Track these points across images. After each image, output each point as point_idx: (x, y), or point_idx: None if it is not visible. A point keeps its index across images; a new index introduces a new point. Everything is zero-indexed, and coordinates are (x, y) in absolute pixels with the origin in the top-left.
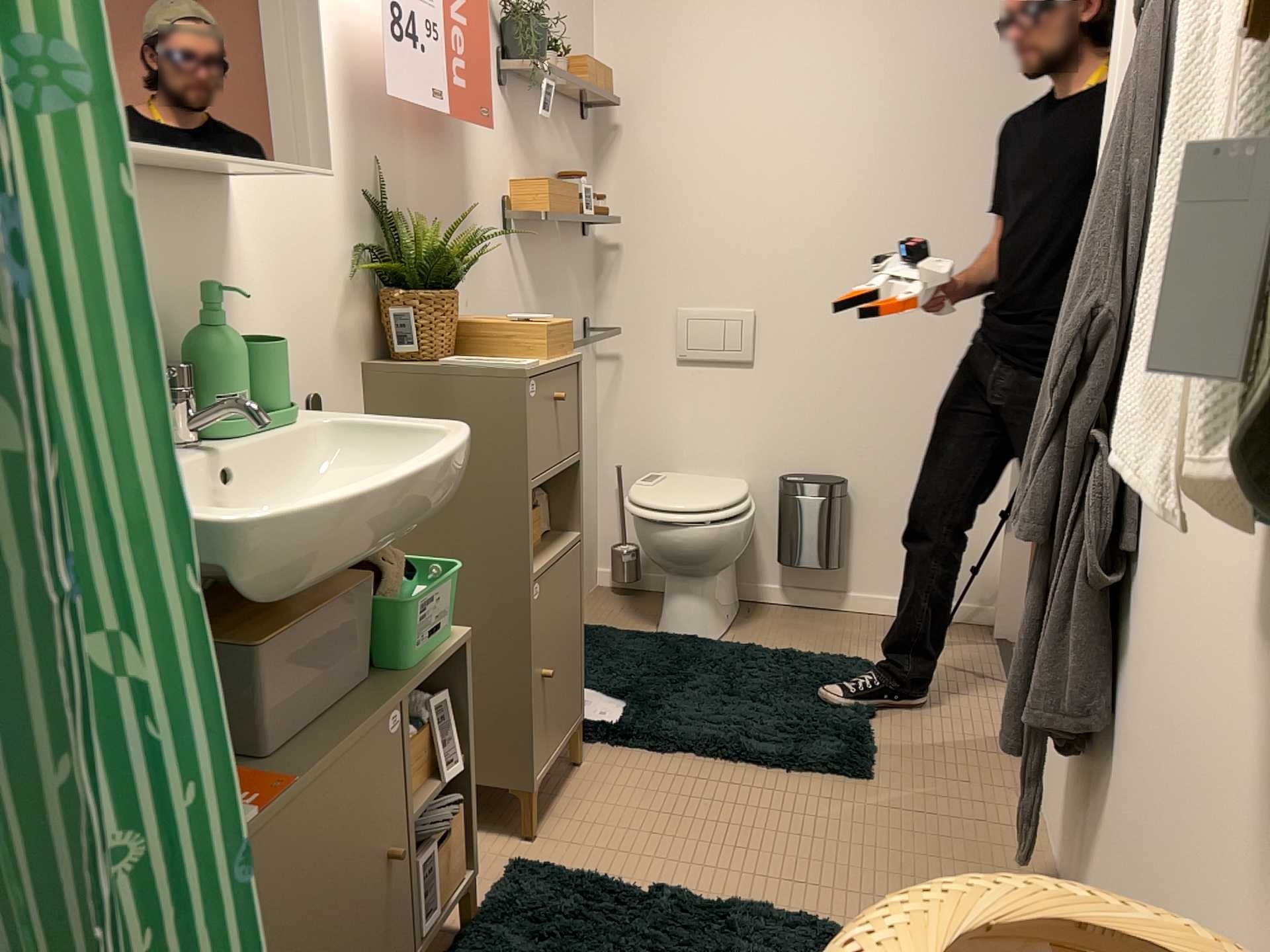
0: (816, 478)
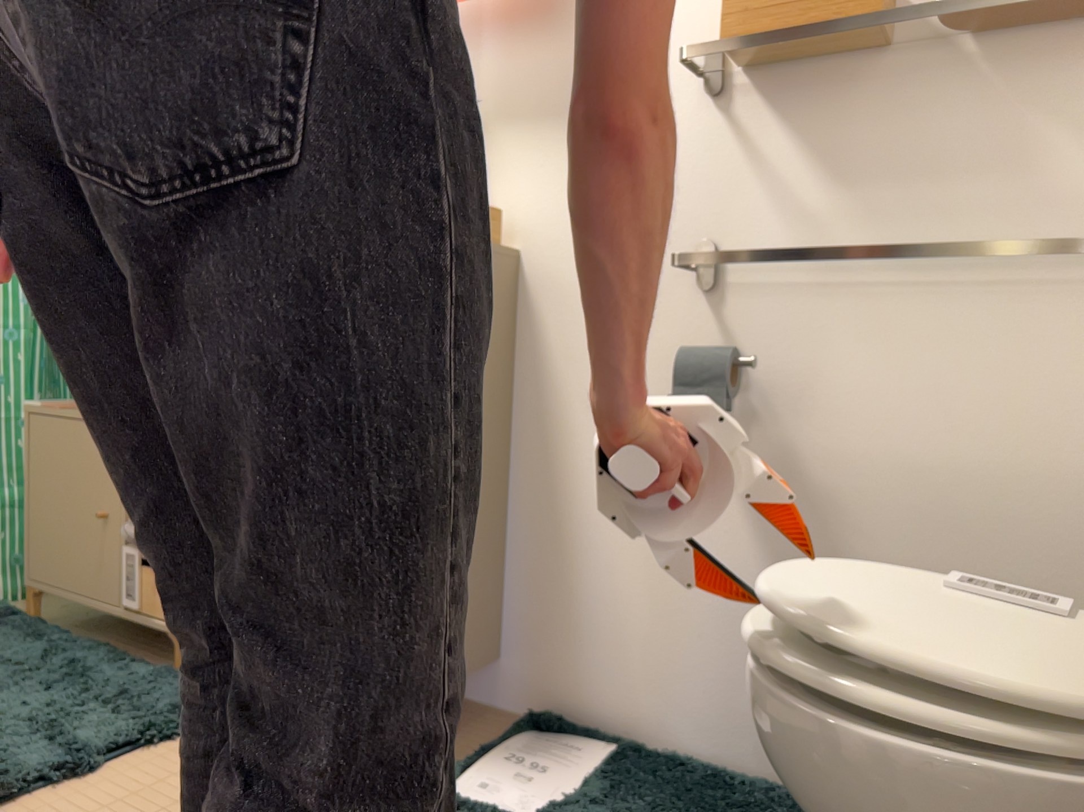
0: None
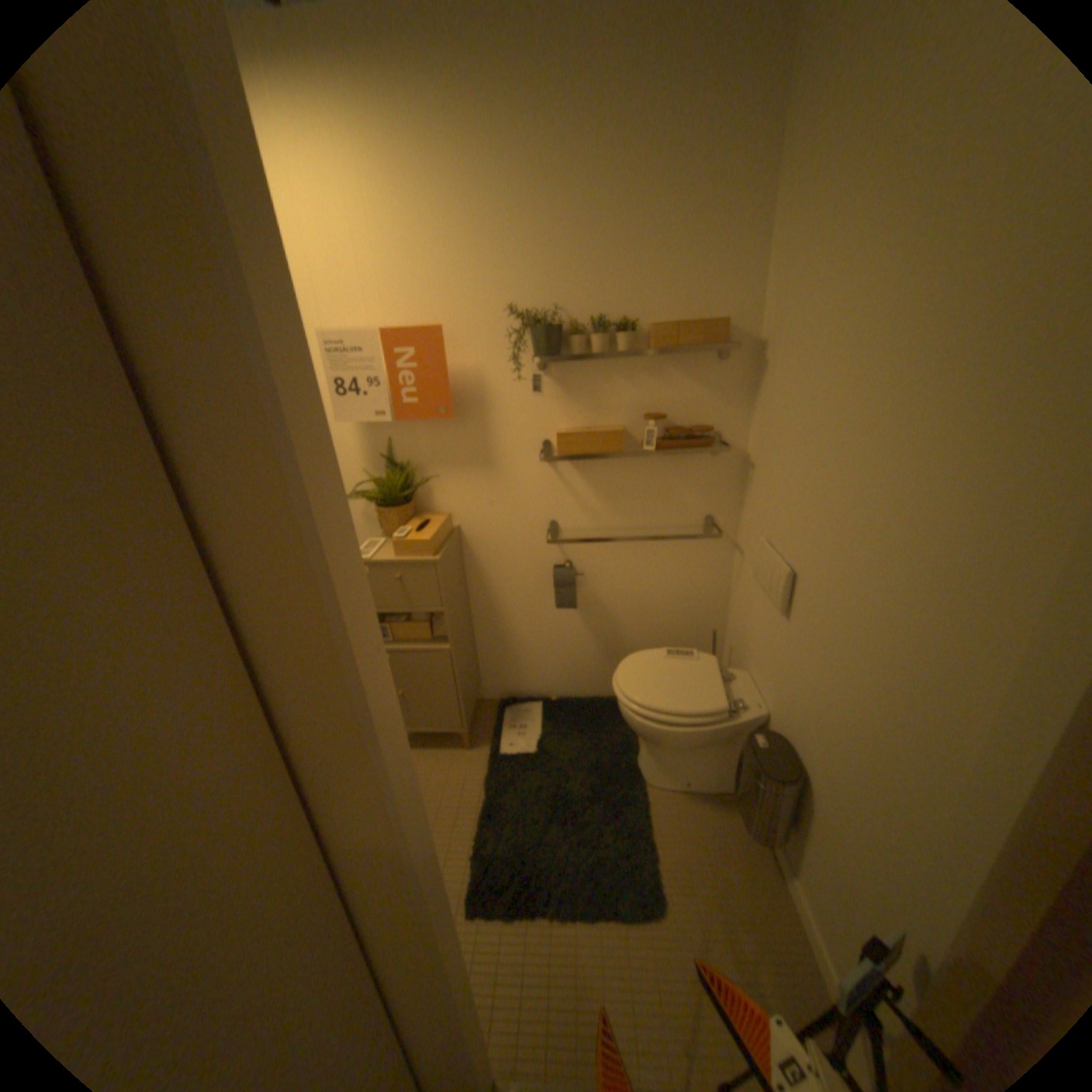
0: (782, 756)
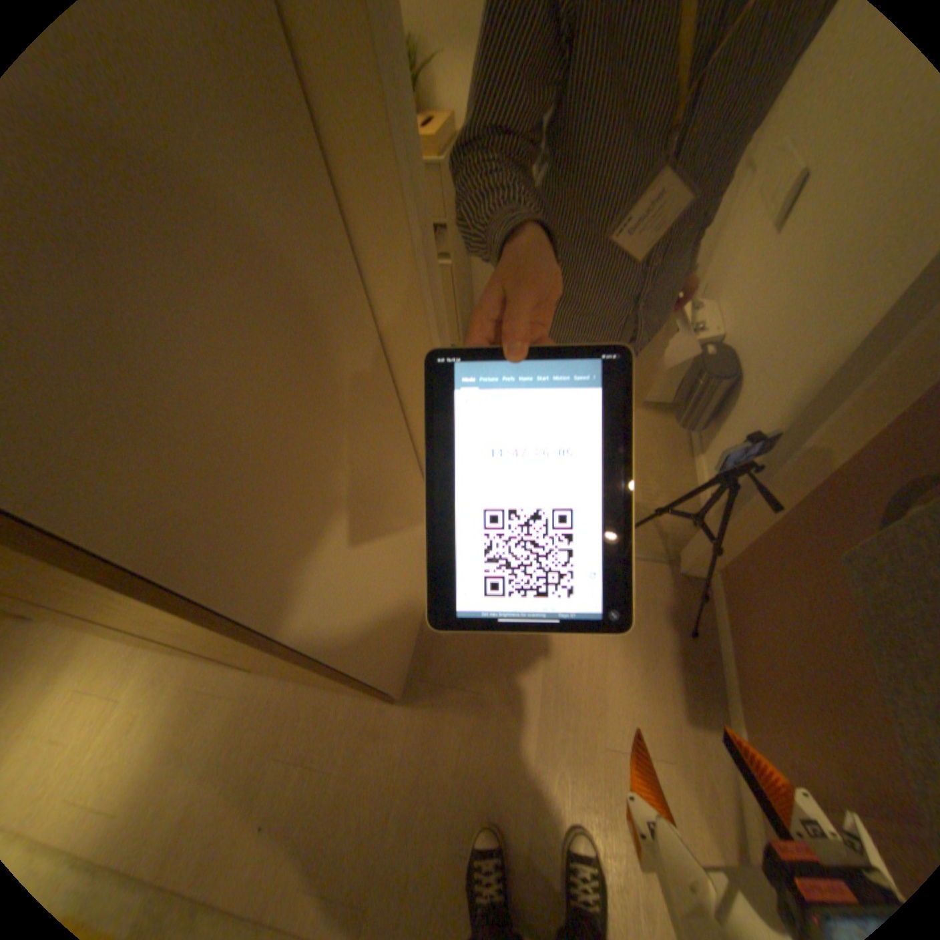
0: (726, 359)
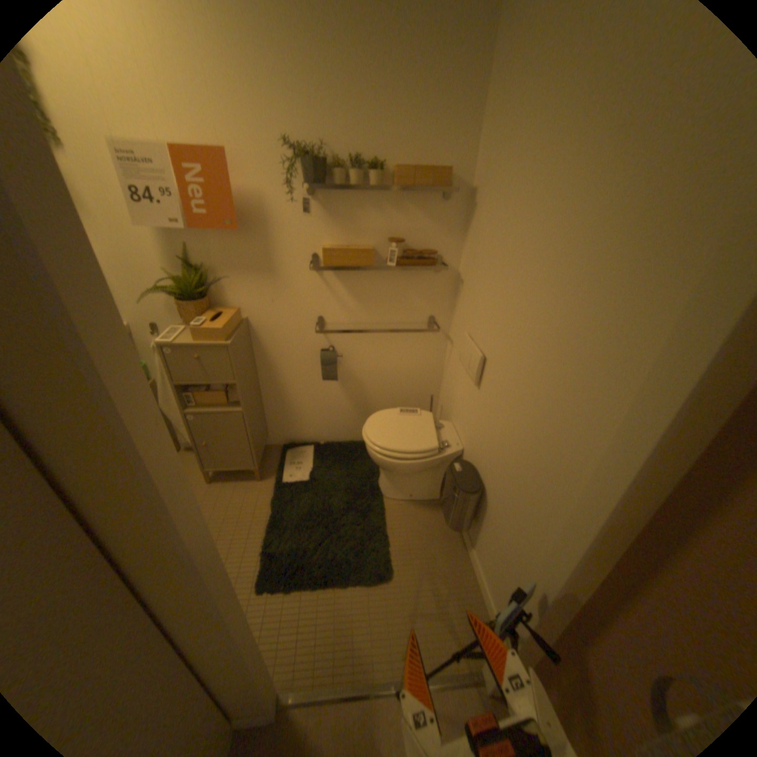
0: (470, 476)
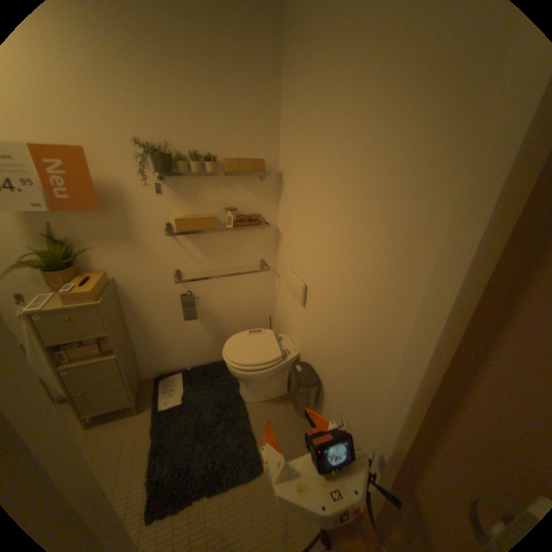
0: (308, 373)
